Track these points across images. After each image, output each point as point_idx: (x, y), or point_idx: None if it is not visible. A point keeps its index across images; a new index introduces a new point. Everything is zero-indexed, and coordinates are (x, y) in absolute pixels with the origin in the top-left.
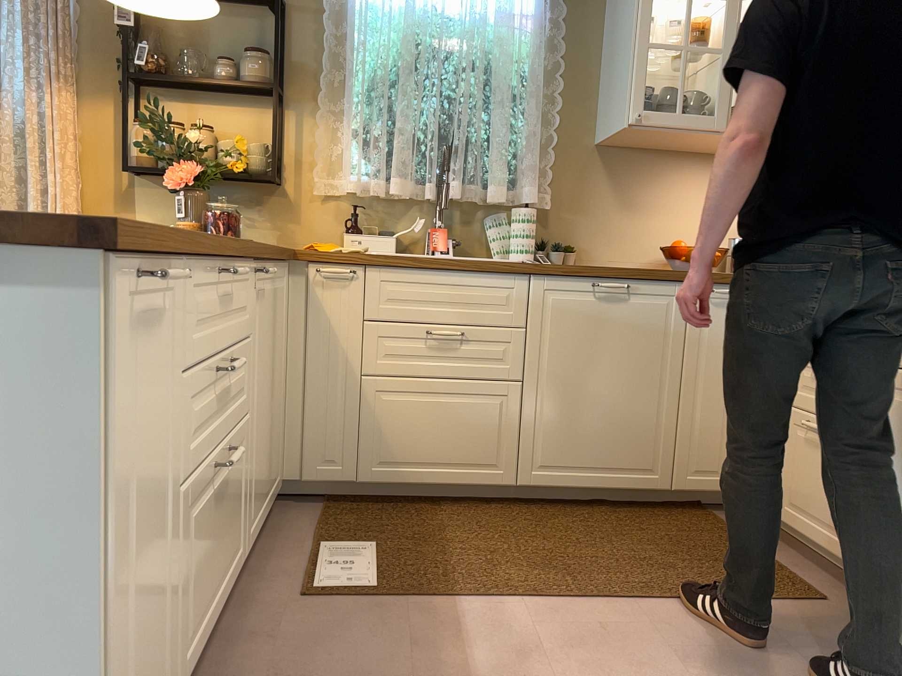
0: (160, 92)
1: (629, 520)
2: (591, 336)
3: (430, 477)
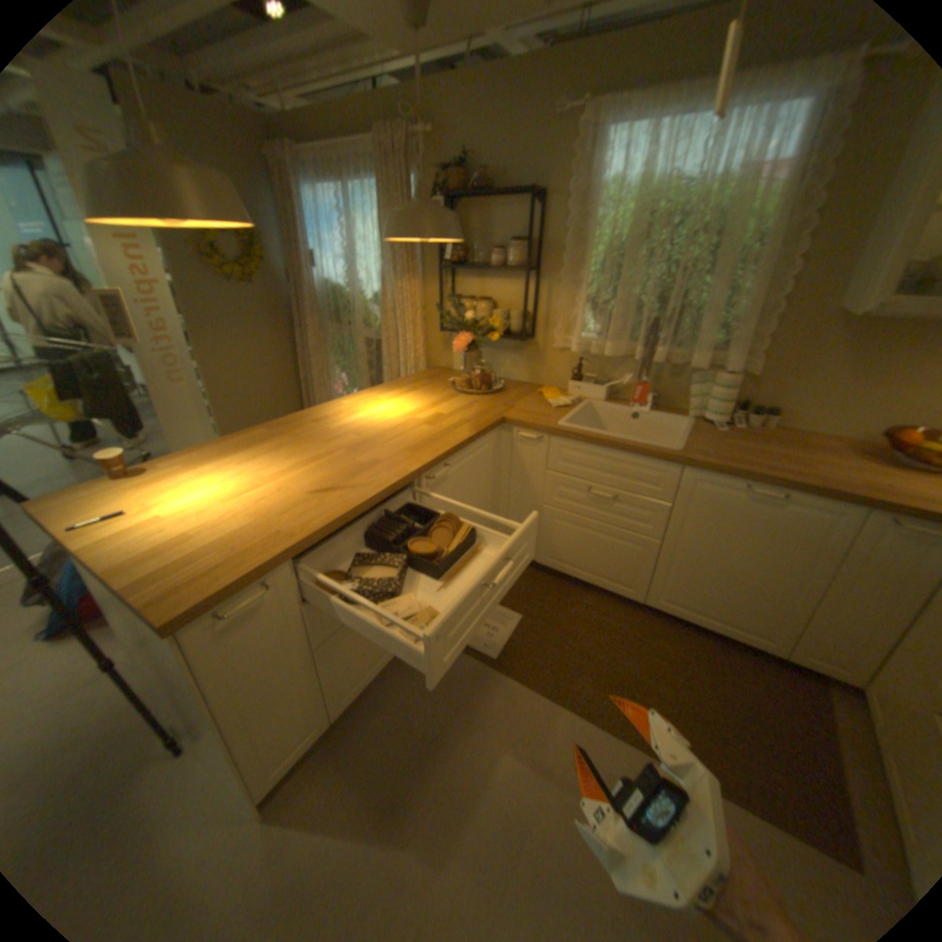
0: (461, 271)
1: (730, 668)
2: (733, 526)
3: (581, 576)
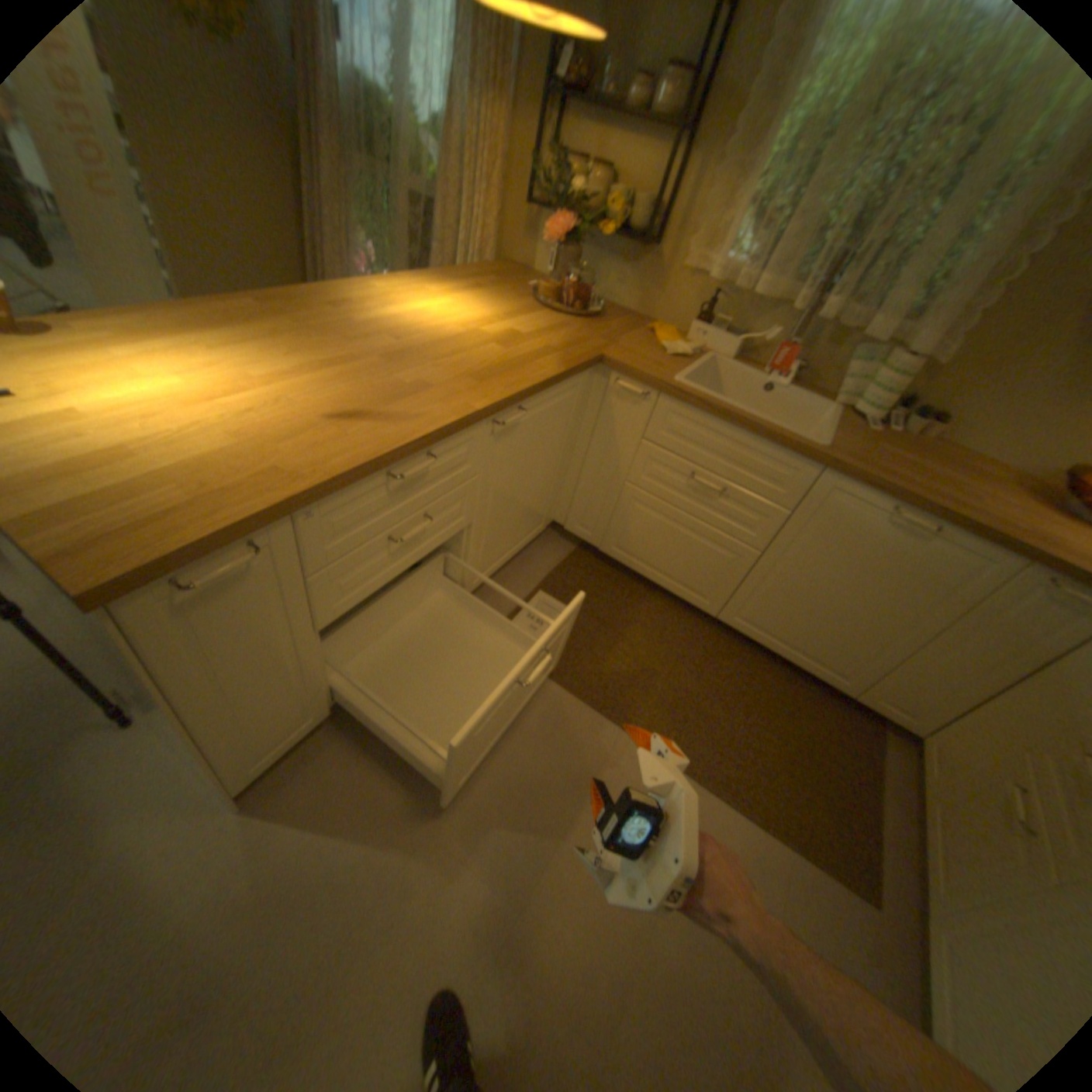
0: (579, 104)
1: (793, 699)
2: (858, 552)
3: (651, 575)
